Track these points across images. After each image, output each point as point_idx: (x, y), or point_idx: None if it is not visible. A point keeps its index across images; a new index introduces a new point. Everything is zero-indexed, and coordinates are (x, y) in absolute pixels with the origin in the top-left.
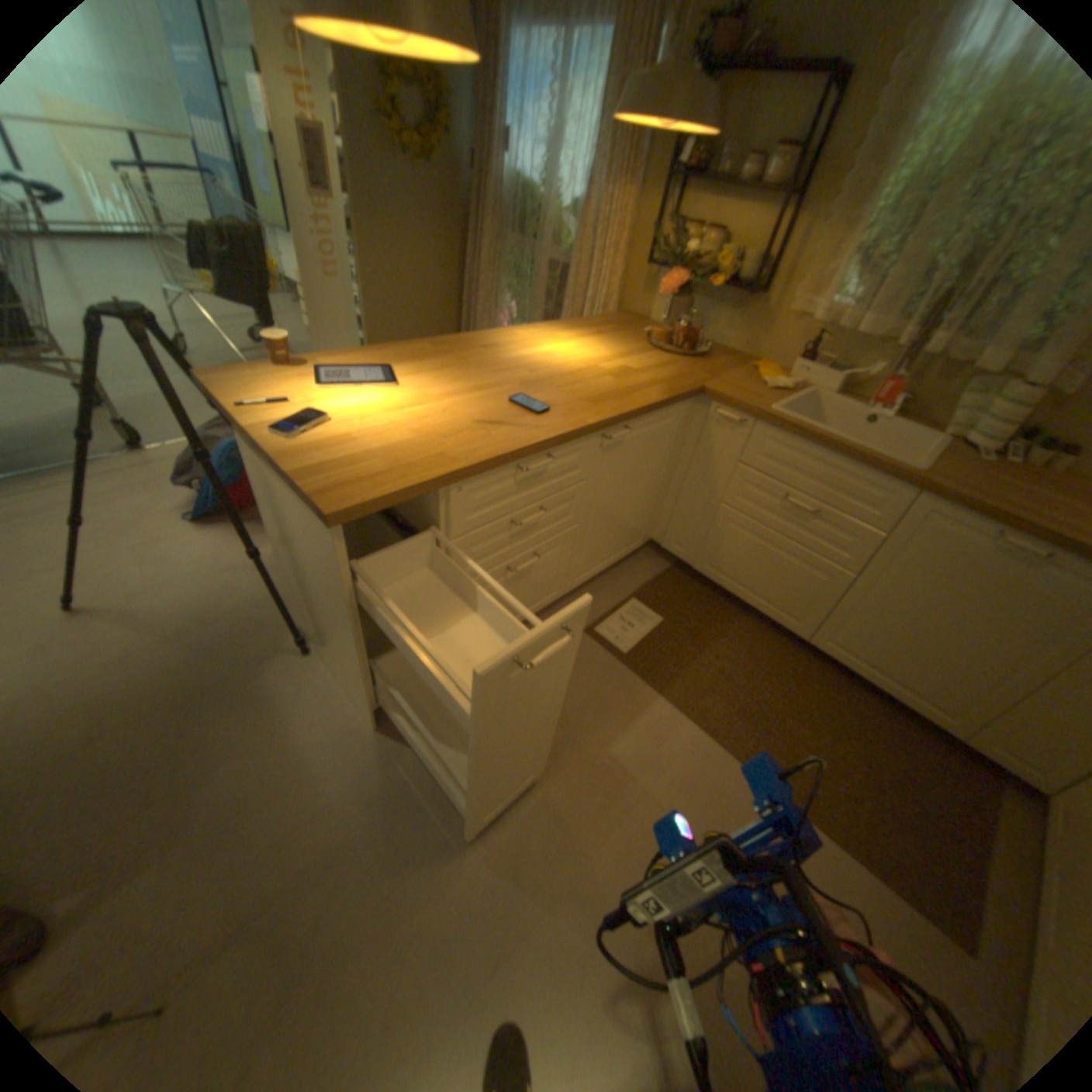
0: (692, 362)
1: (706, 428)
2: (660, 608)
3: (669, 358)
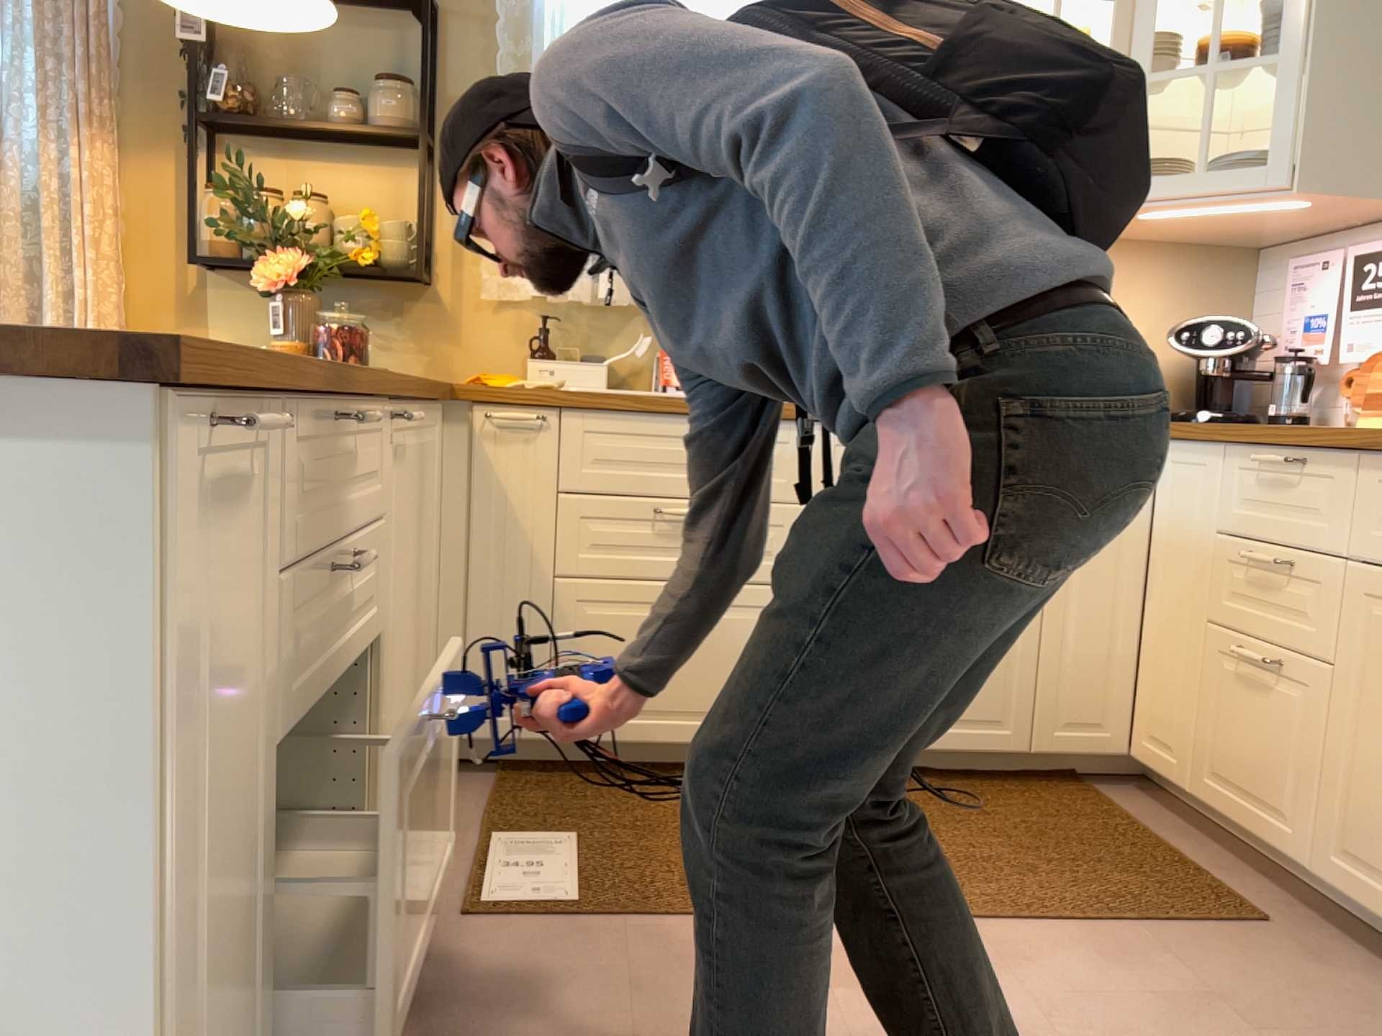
0: None
1: (477, 454)
2: (548, 824)
3: None
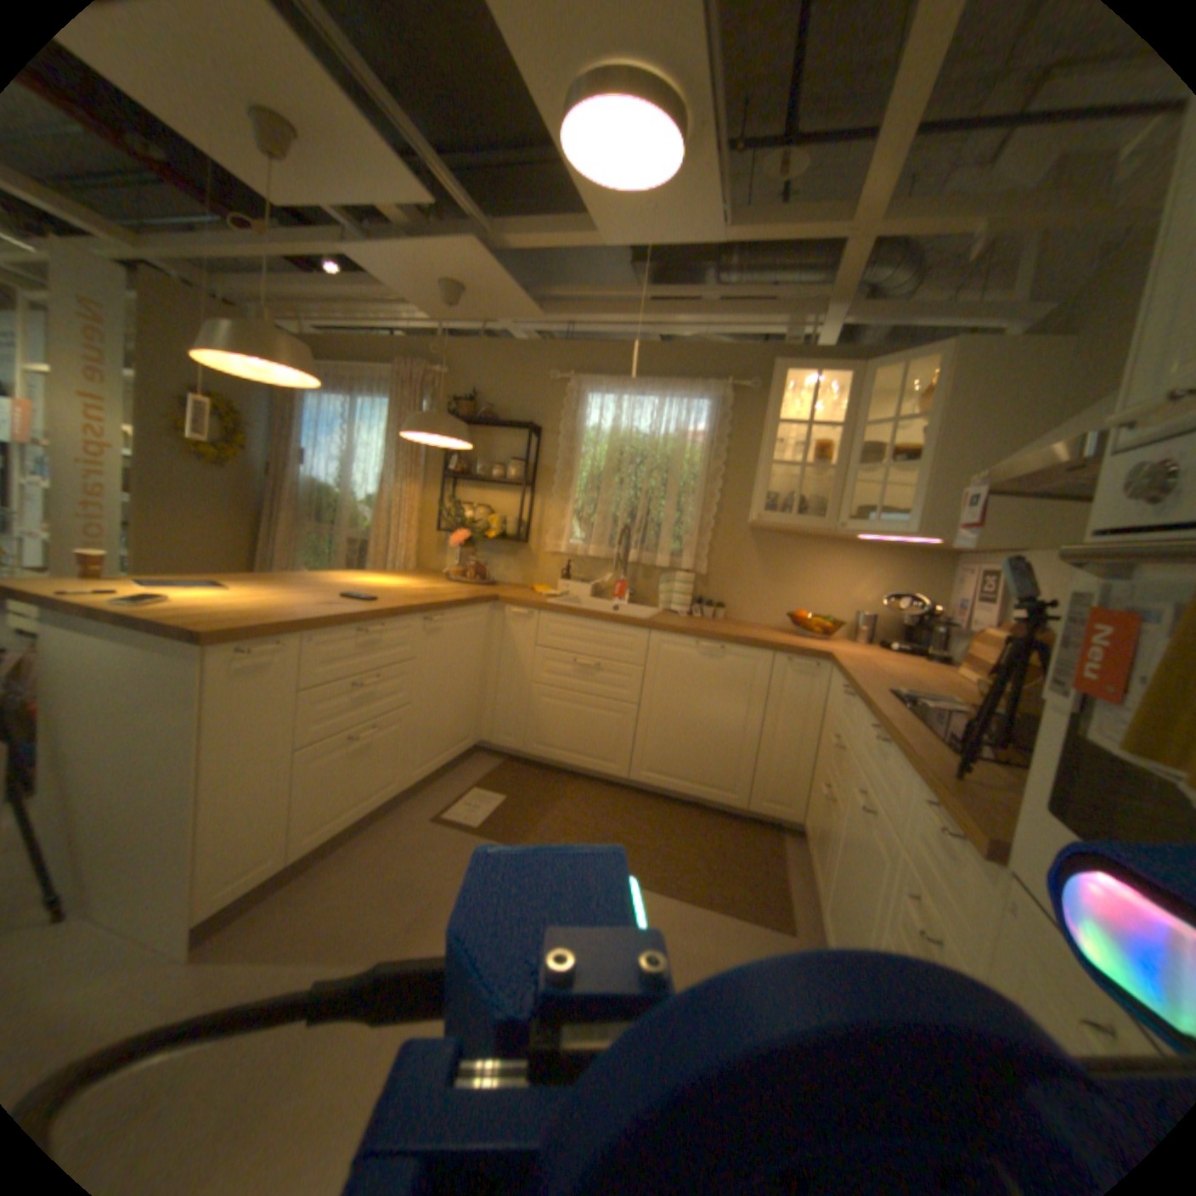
0: (486, 587)
1: (506, 625)
2: (501, 789)
3: (467, 586)
